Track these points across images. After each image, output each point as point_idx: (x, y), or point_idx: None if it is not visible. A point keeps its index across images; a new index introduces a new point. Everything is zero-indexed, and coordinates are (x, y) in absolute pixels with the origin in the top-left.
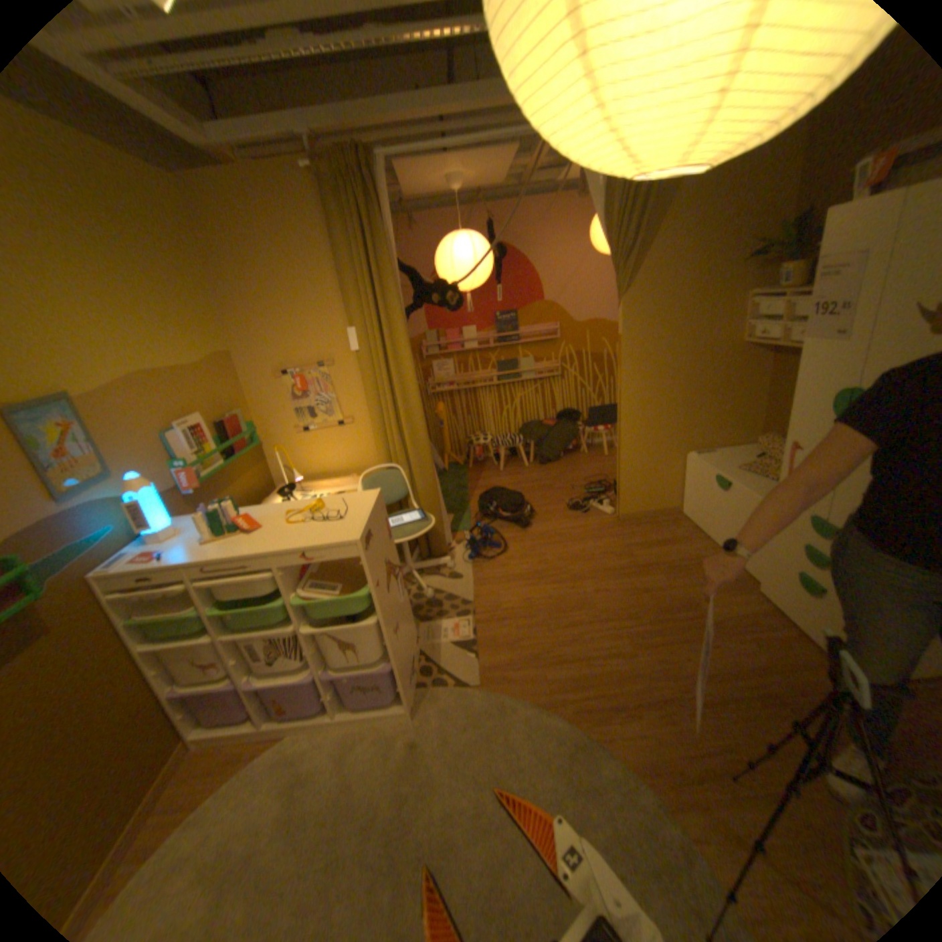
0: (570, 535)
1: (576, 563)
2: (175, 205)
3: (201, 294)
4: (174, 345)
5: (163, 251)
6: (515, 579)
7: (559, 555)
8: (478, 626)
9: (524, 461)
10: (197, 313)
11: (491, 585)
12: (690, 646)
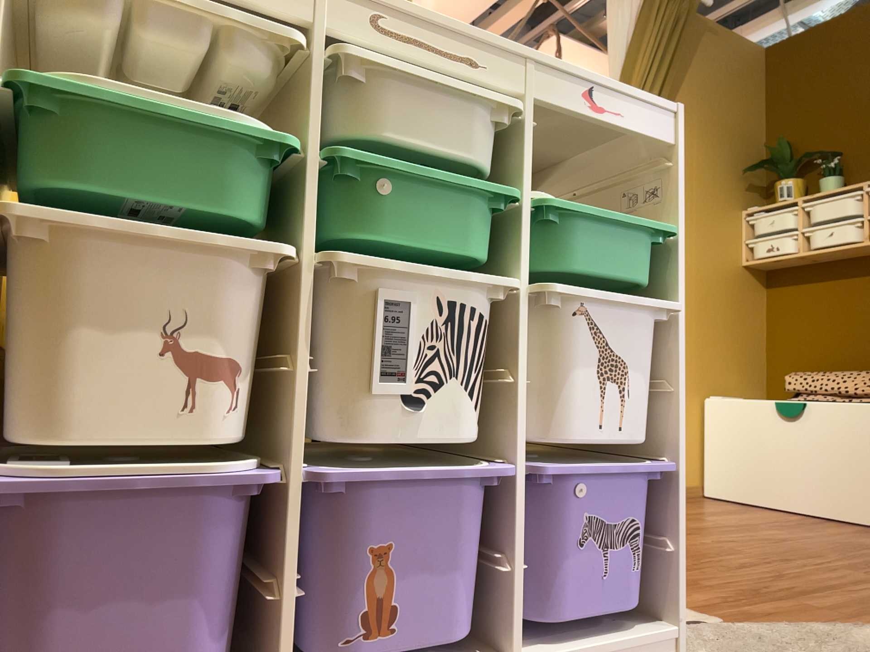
0: None
1: None
2: None
3: None
4: None
5: None
6: None
7: None
8: None
9: None
10: None
11: None
12: None
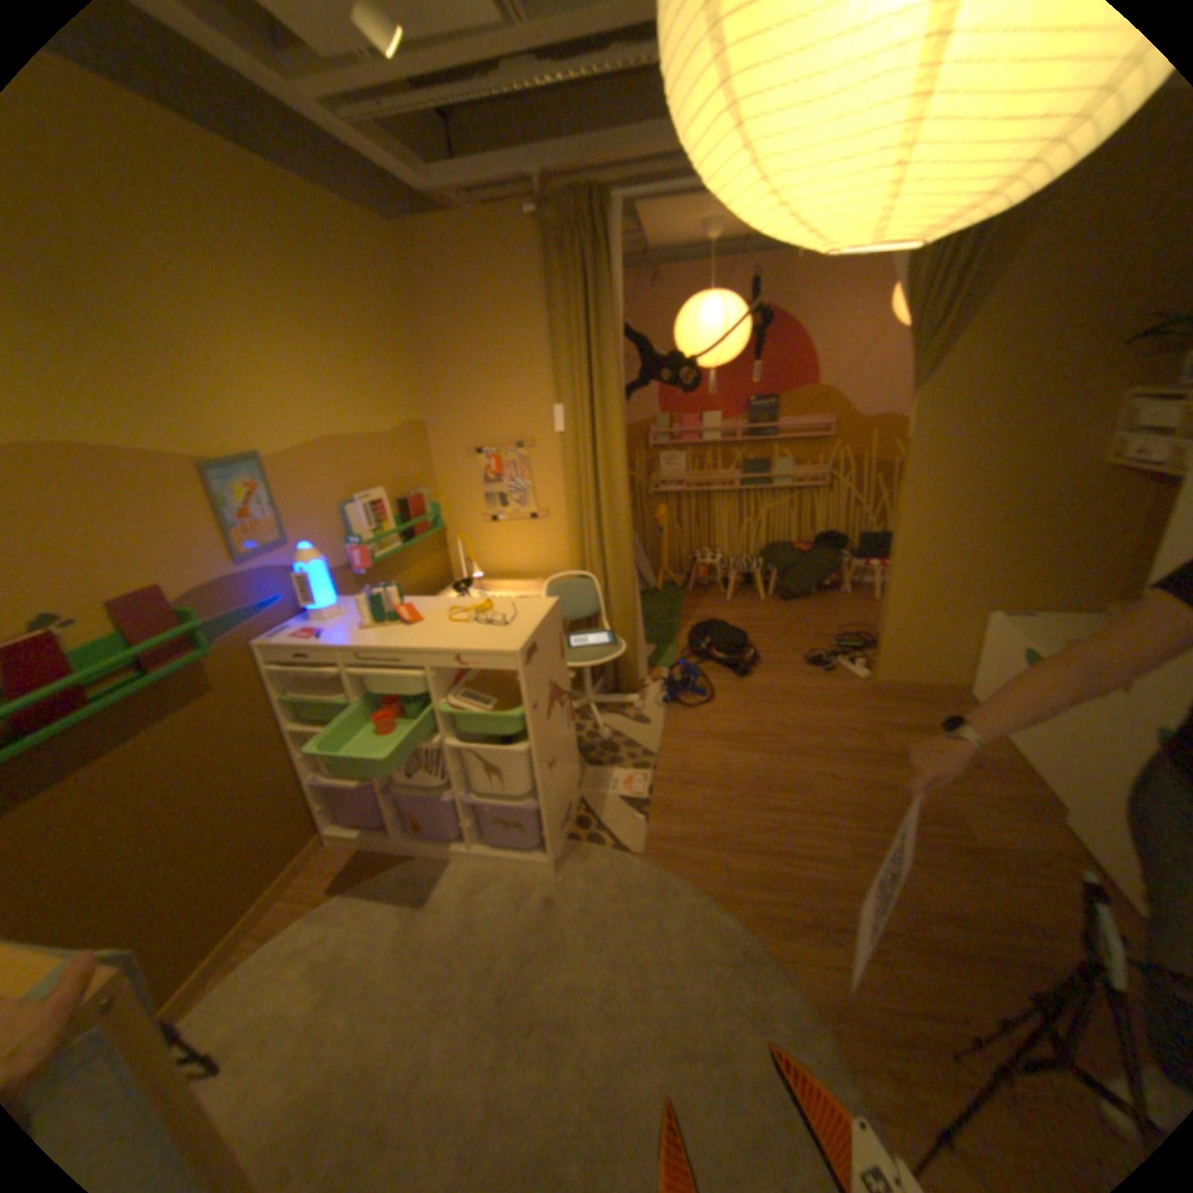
0: (802, 696)
1: (802, 733)
2: (391, 257)
3: (404, 357)
4: (370, 412)
5: (372, 307)
6: (716, 738)
7: (781, 719)
8: (658, 785)
9: (761, 592)
10: (398, 377)
11: (684, 739)
12: (937, 872)
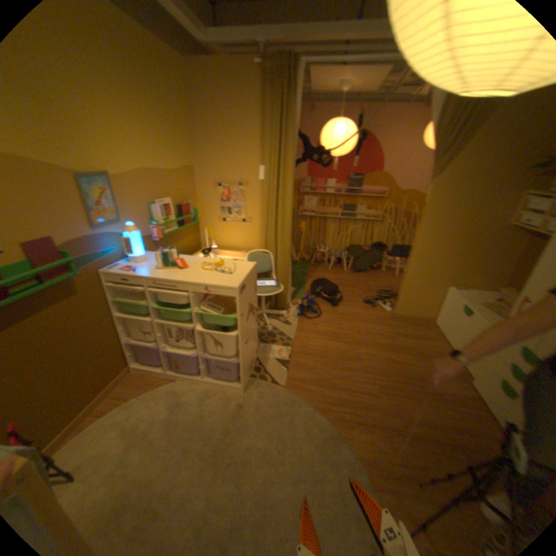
0: (360, 317)
1: (359, 334)
2: (181, 76)
3: (184, 131)
4: (164, 157)
5: (169, 101)
6: (320, 334)
7: (350, 327)
8: (292, 354)
9: (344, 267)
10: (180, 141)
11: (305, 333)
12: (416, 401)
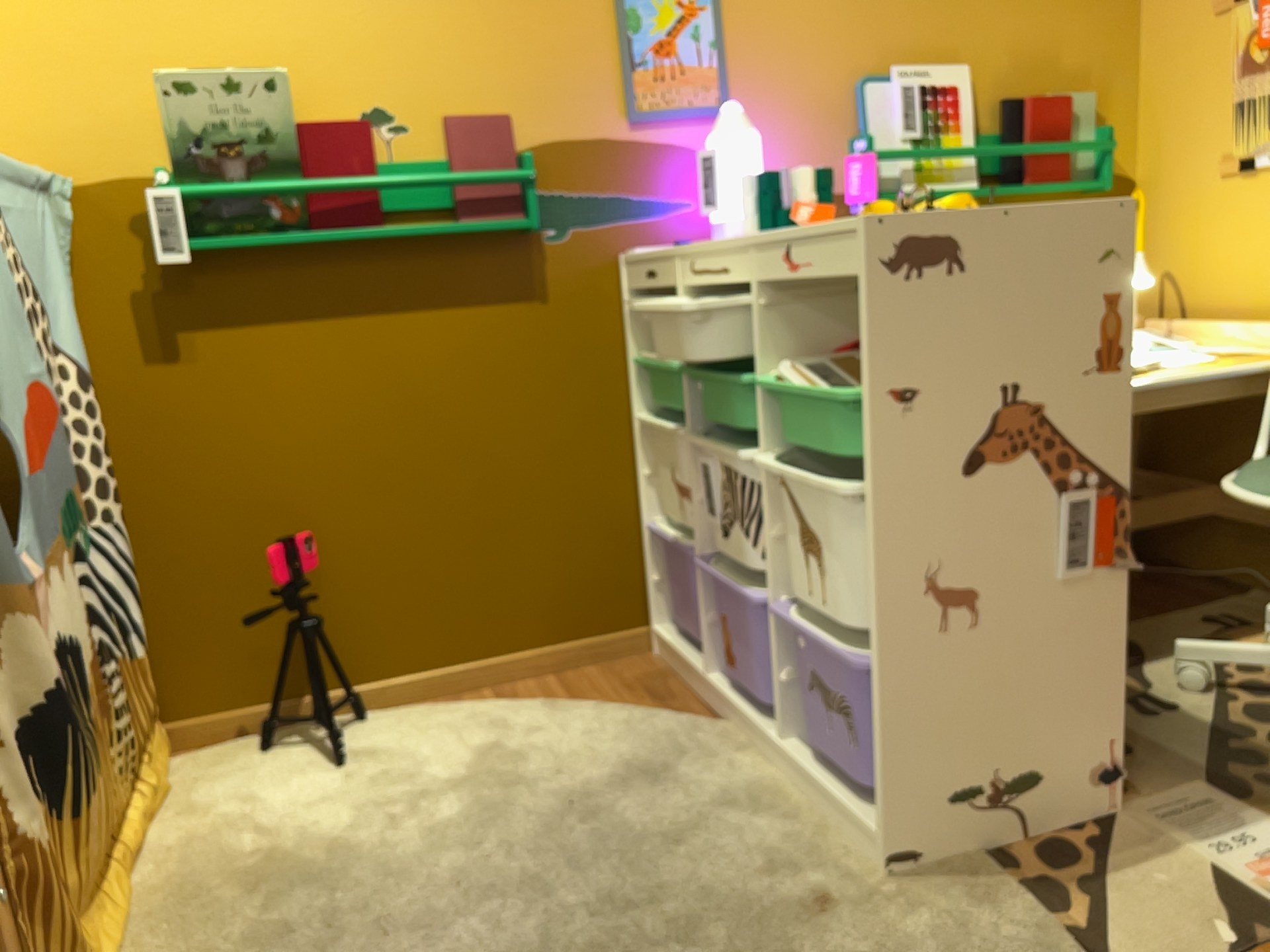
0: None
1: None
2: None
3: None
4: None
5: None
6: None
7: None
8: None
9: None
10: None
11: None
12: None
